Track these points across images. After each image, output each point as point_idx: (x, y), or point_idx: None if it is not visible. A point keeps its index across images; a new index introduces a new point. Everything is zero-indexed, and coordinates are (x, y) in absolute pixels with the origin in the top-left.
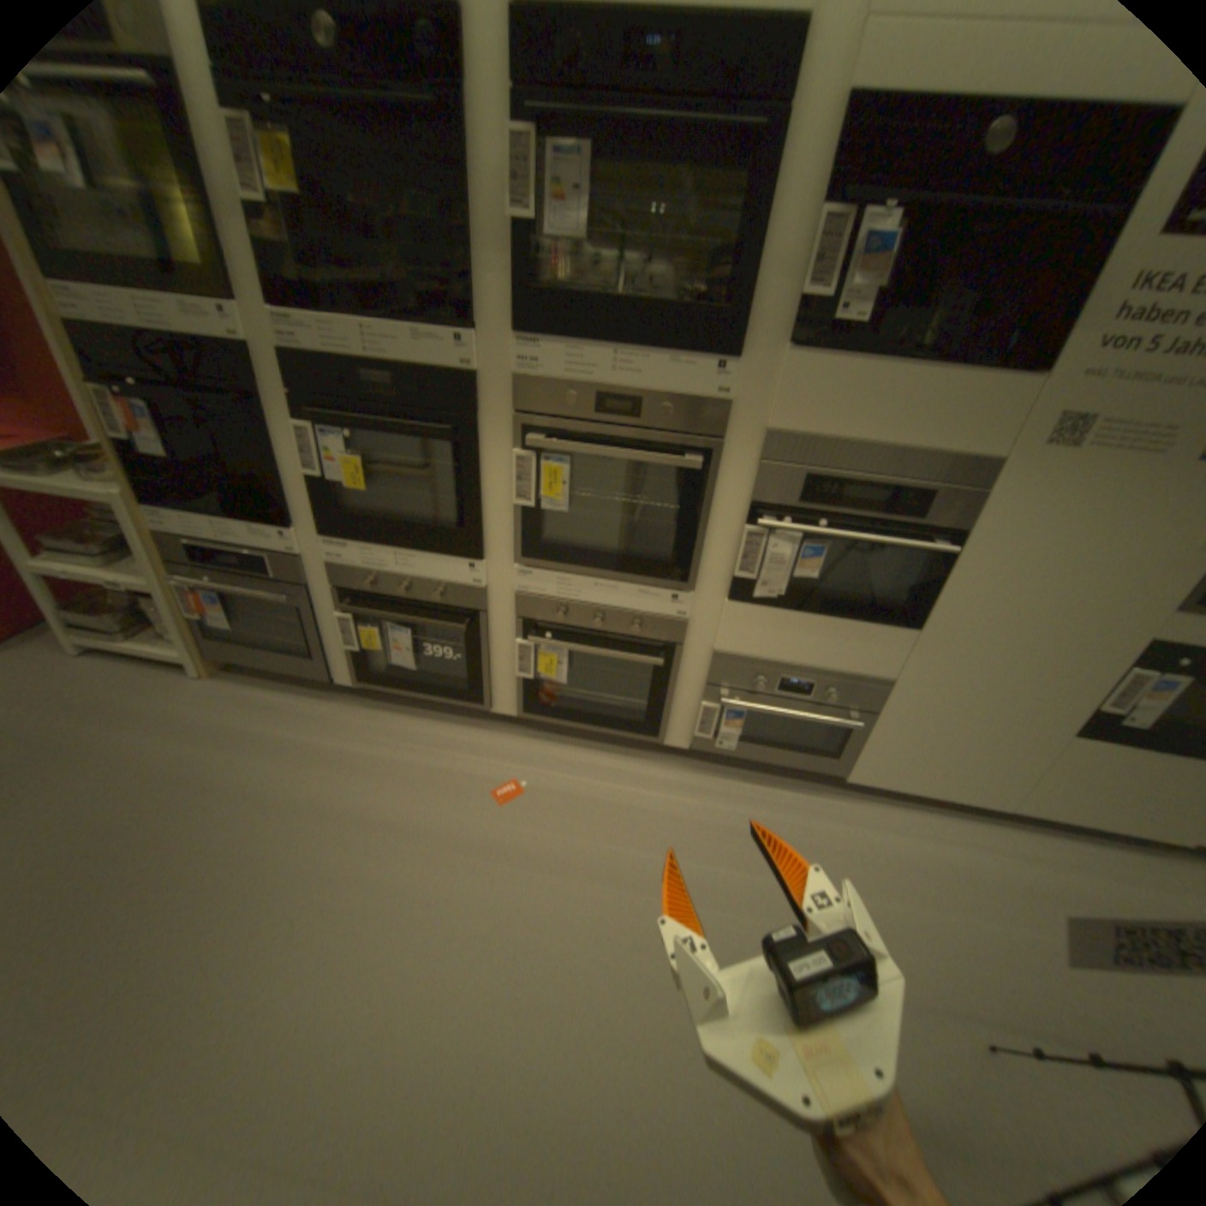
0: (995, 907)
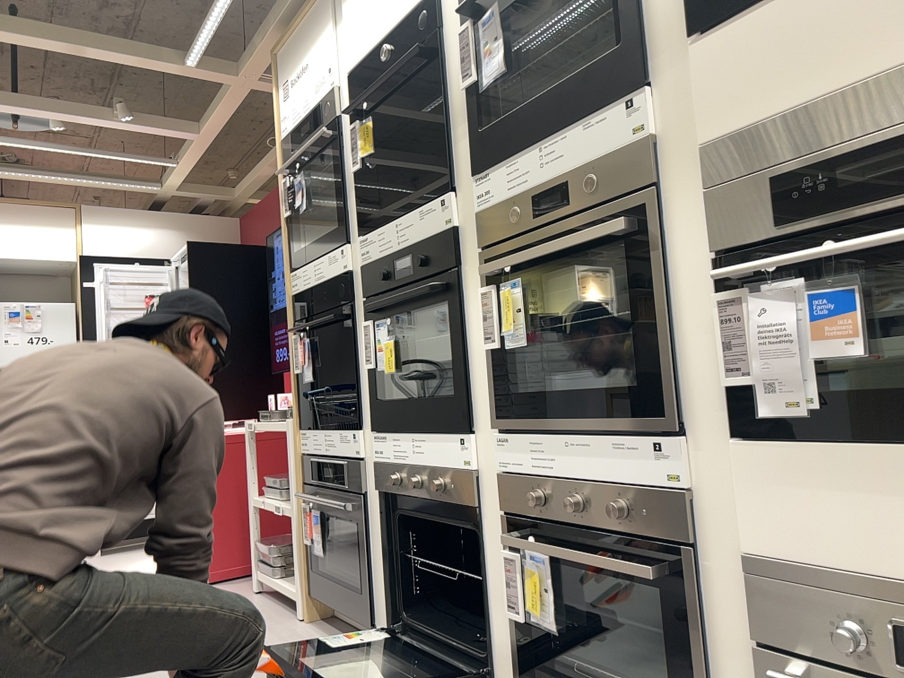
0: None
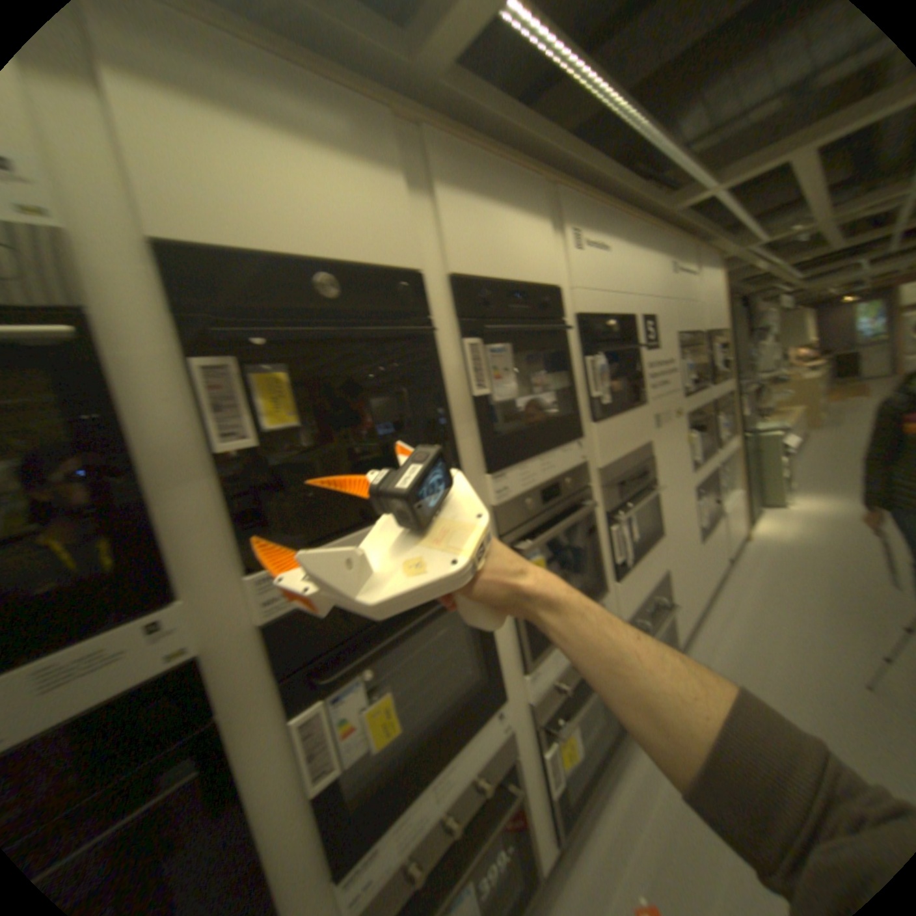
0: (764, 644)
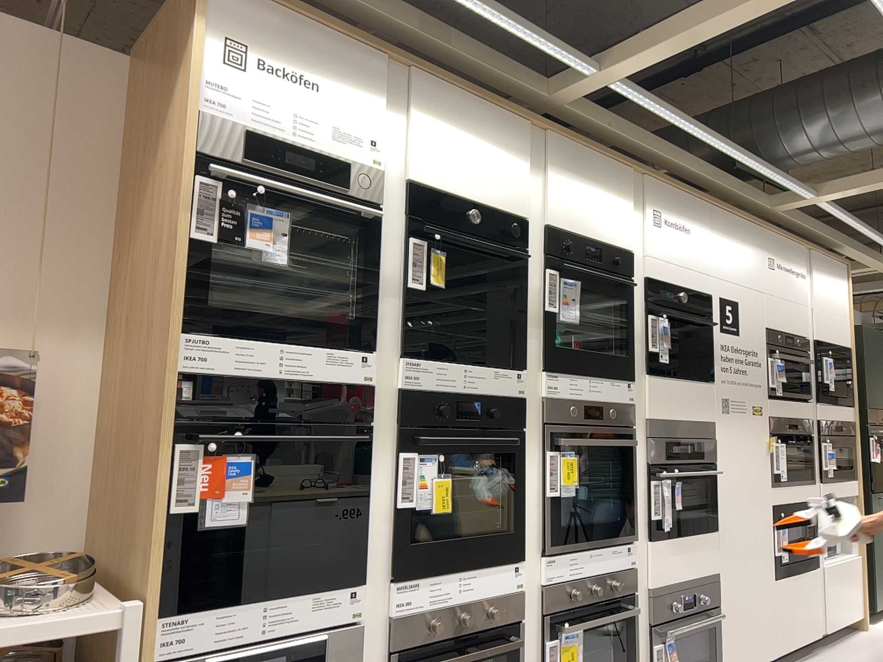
0: None
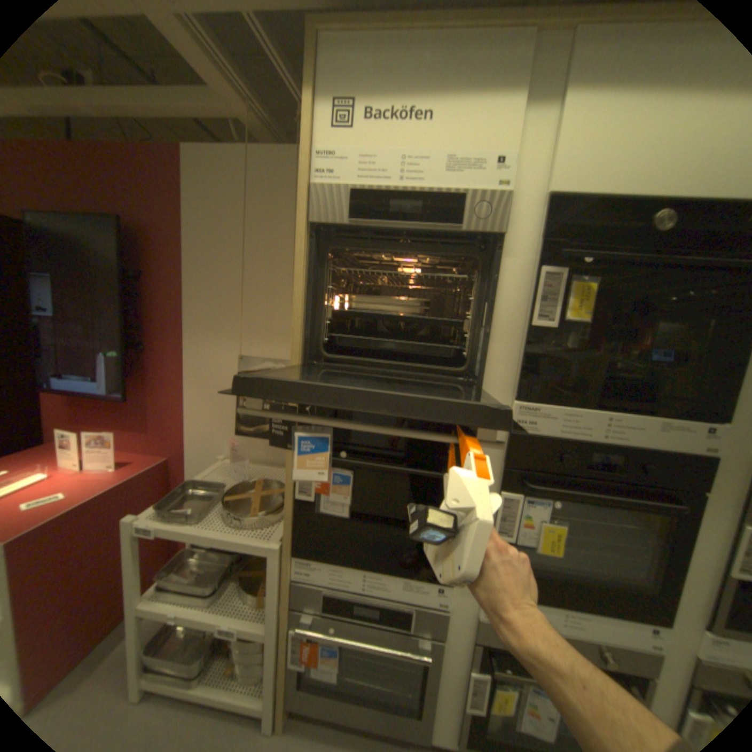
0: None
